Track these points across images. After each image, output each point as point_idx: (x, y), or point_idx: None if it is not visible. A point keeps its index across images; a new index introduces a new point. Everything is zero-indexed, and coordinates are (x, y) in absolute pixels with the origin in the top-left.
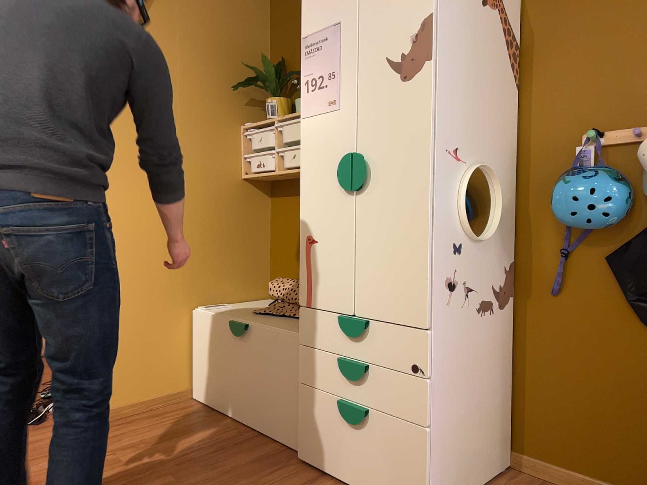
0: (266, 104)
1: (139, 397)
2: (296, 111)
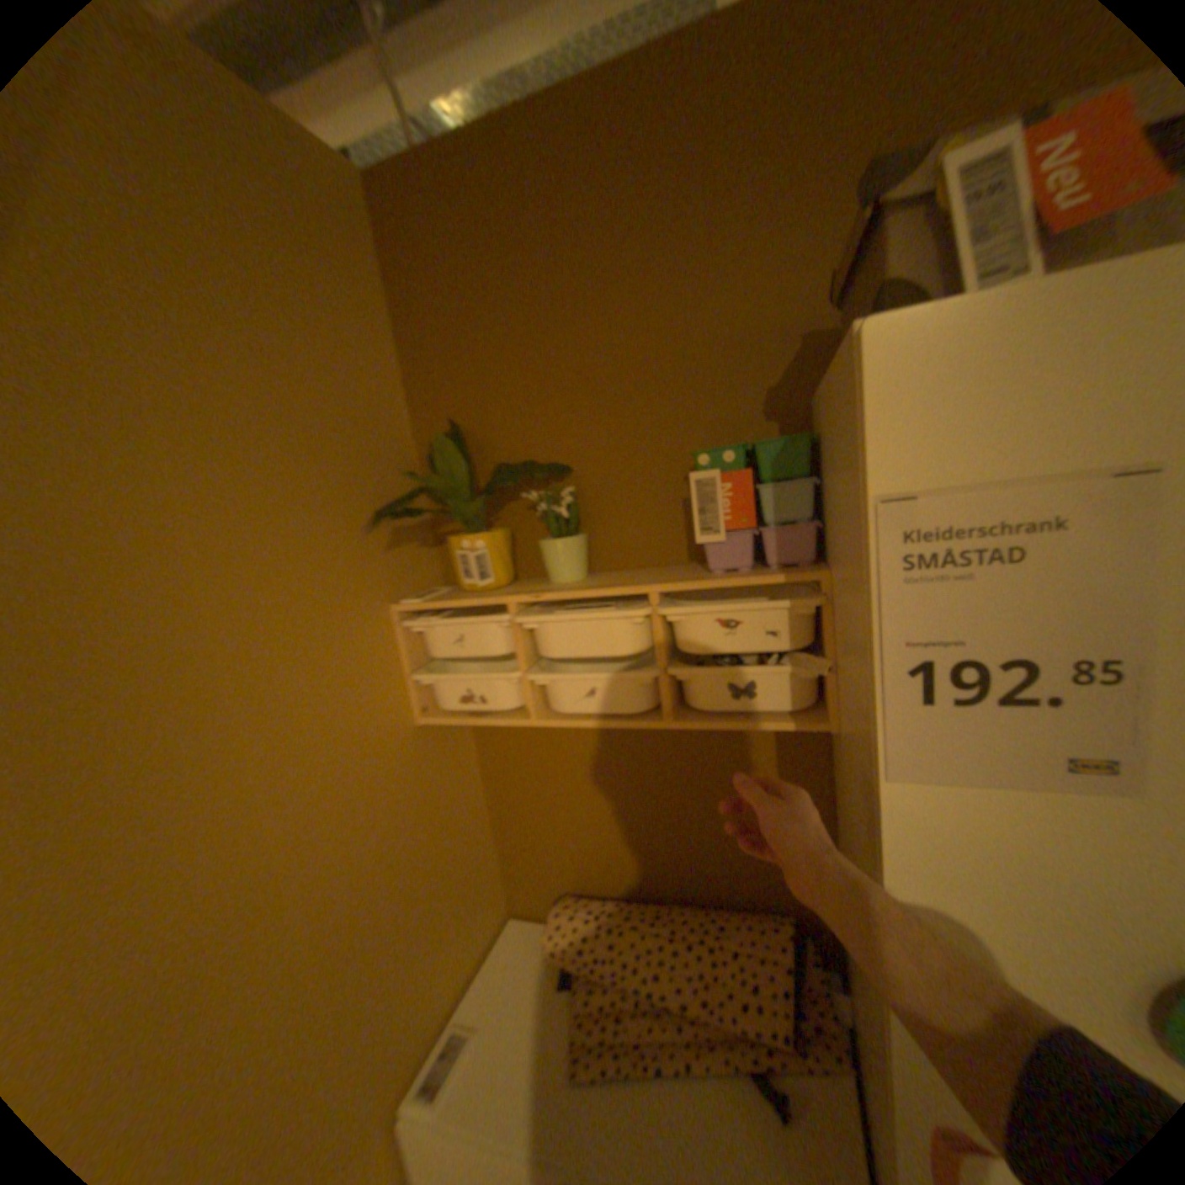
0: (451, 545)
1: None
2: (551, 568)
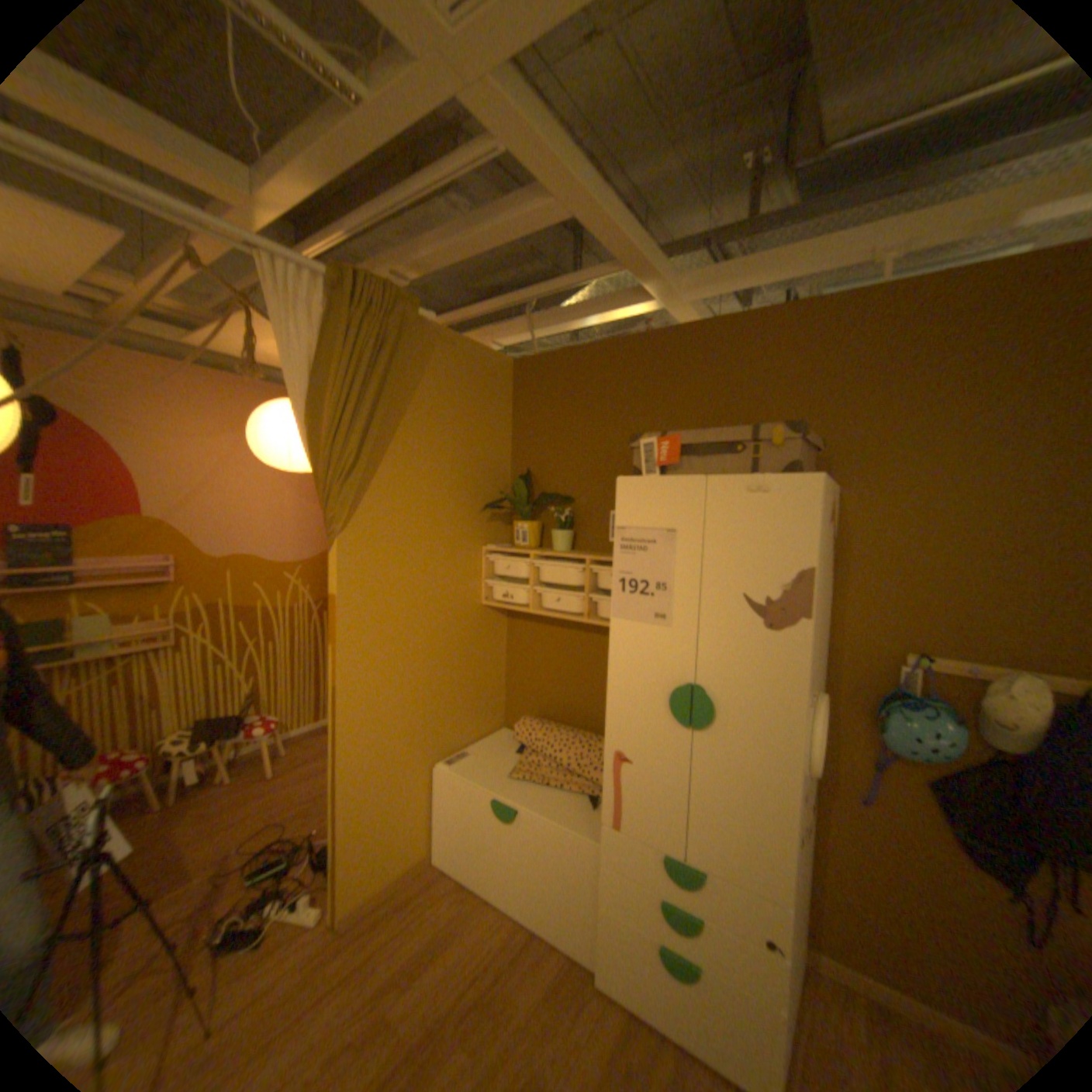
0: (513, 526)
1: (379, 885)
2: (553, 543)
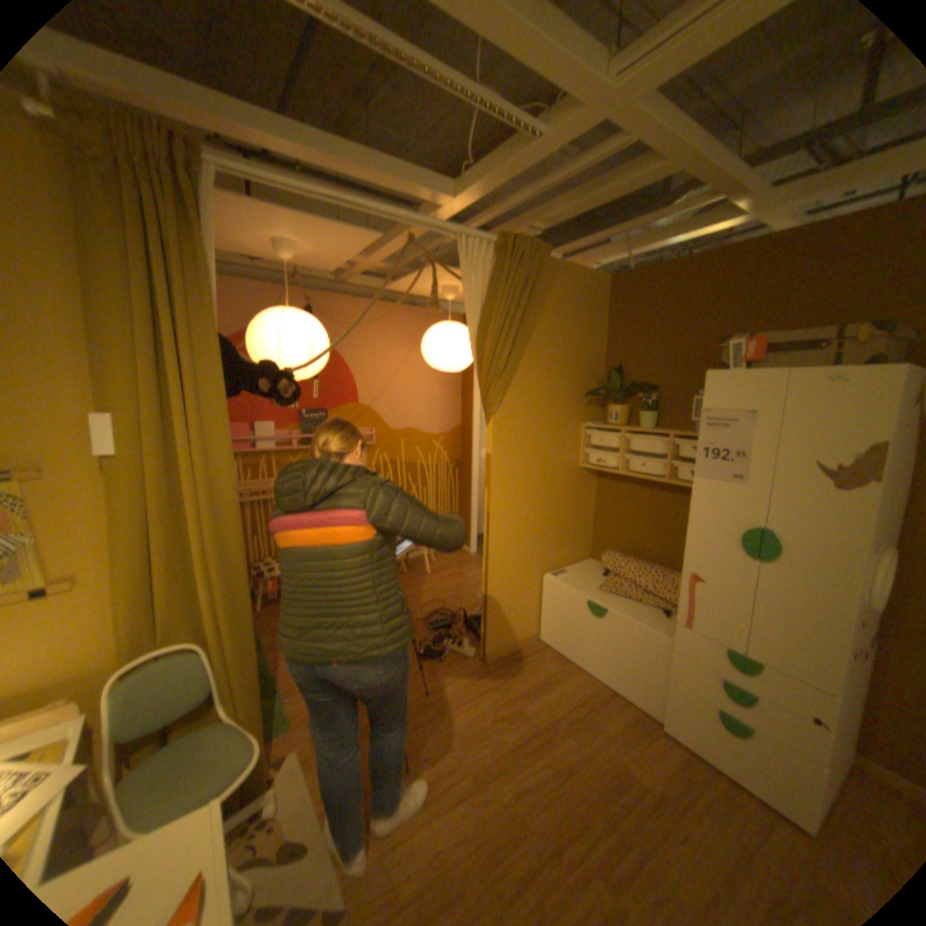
0: (606, 408)
1: (509, 644)
2: (640, 422)
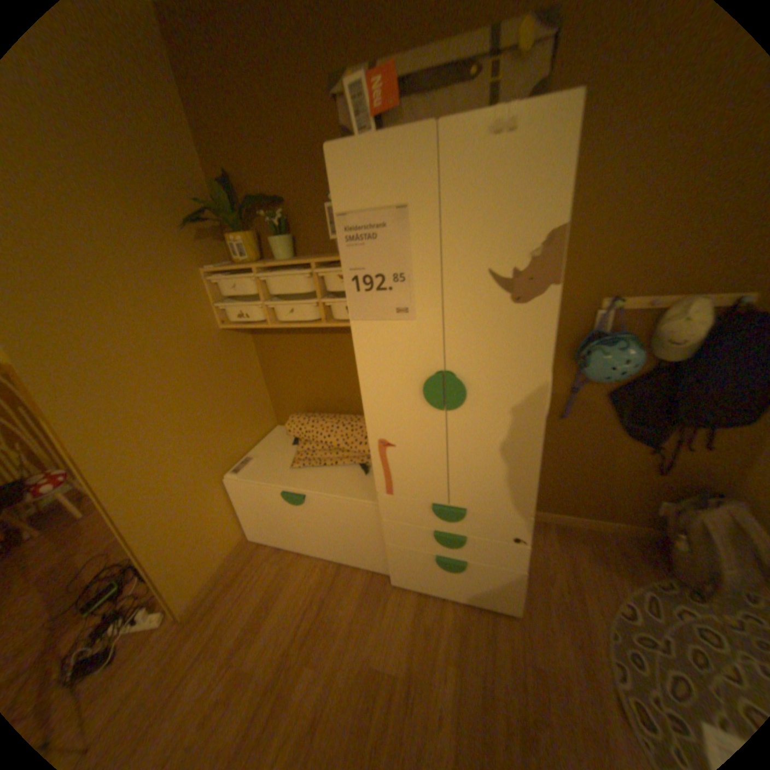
0: (226, 239)
1: (206, 576)
2: (273, 252)
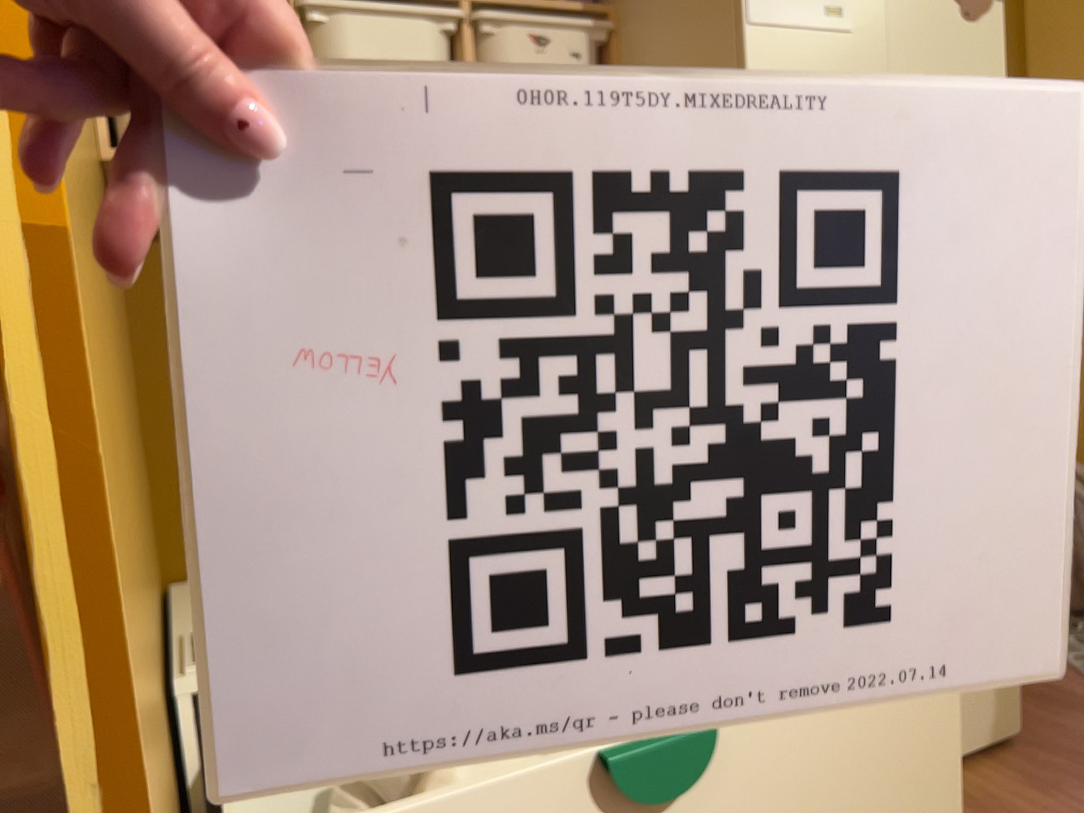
0: None
1: None
2: None
